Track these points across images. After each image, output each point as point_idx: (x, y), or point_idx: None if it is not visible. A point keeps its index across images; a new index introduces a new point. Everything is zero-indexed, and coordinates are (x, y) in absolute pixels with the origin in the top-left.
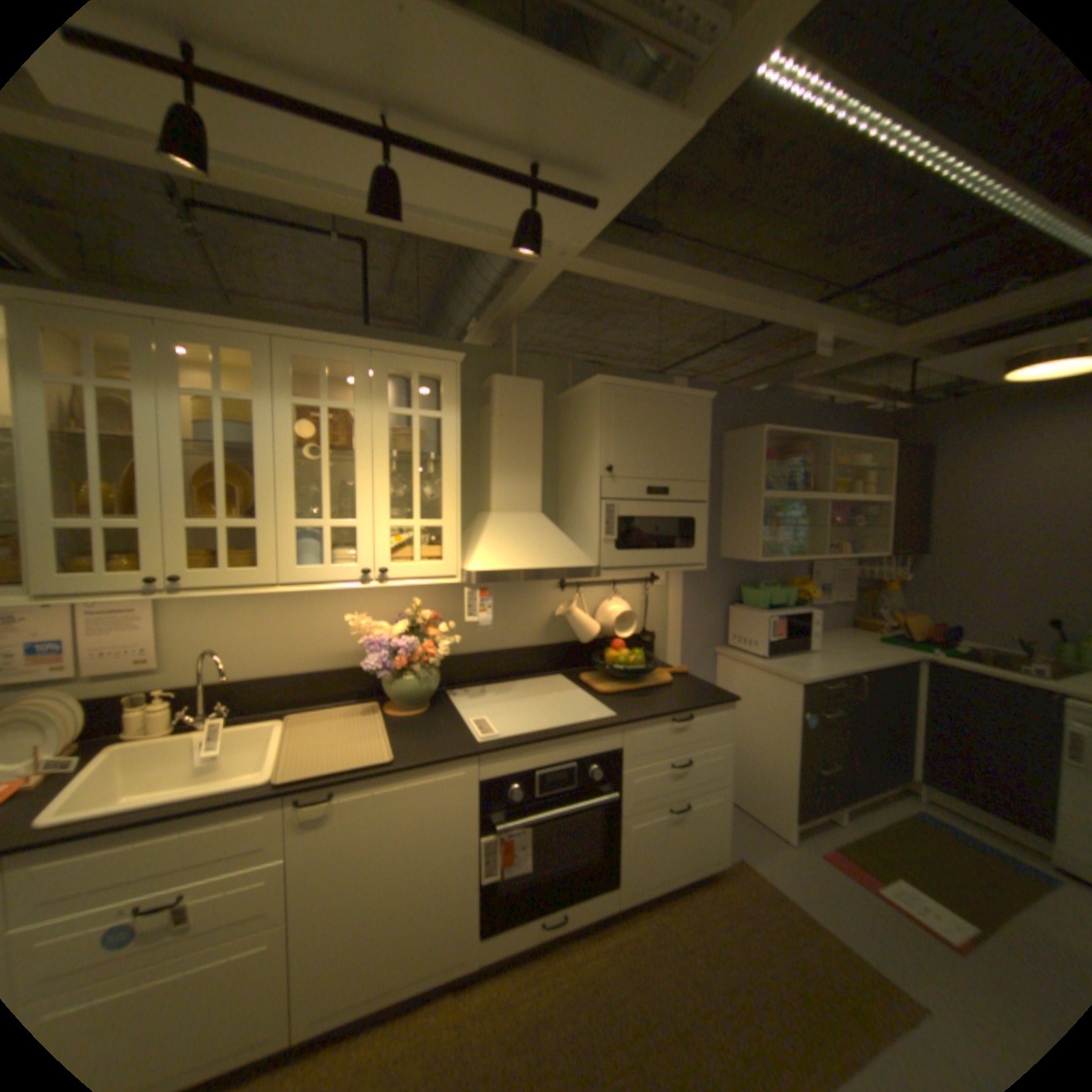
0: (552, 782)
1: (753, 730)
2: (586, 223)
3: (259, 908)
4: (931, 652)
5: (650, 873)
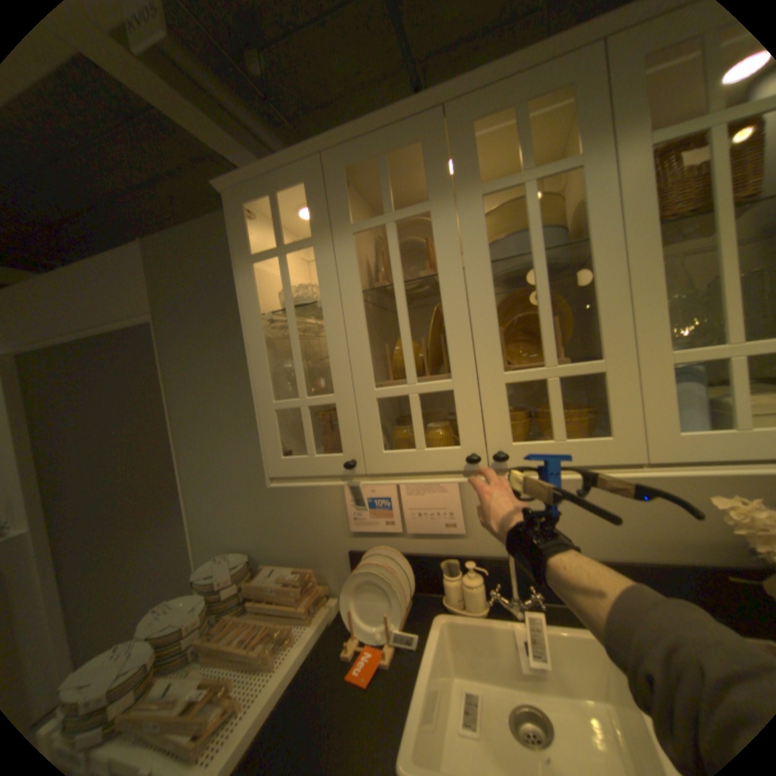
0: None
1: None
2: None
3: None
4: None
5: None
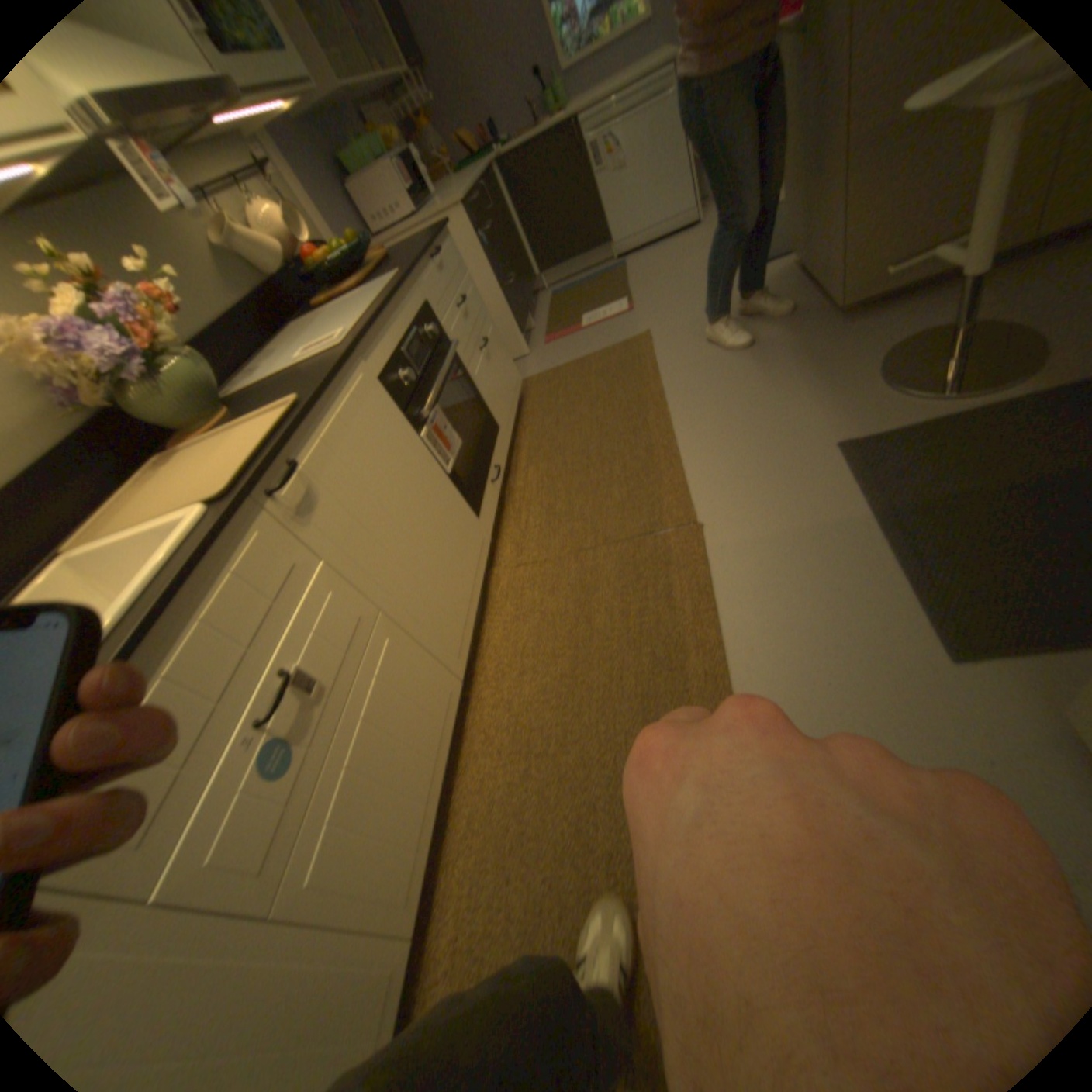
0: (414, 355)
1: None
2: None
3: (352, 617)
4: (487, 151)
5: (502, 404)
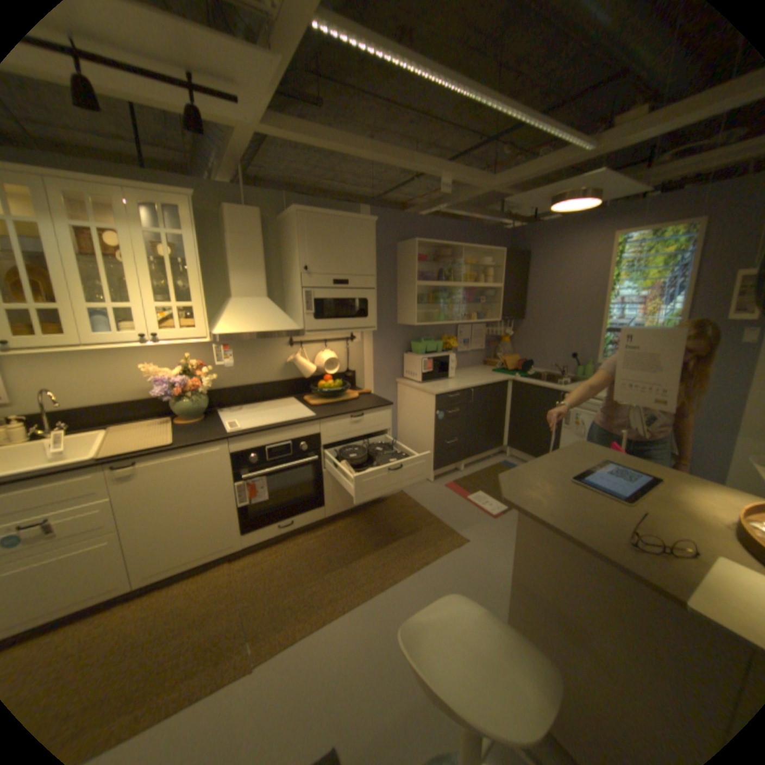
0: (276, 452)
1: (414, 423)
2: (253, 103)
3: (98, 523)
4: (516, 375)
5: (342, 497)
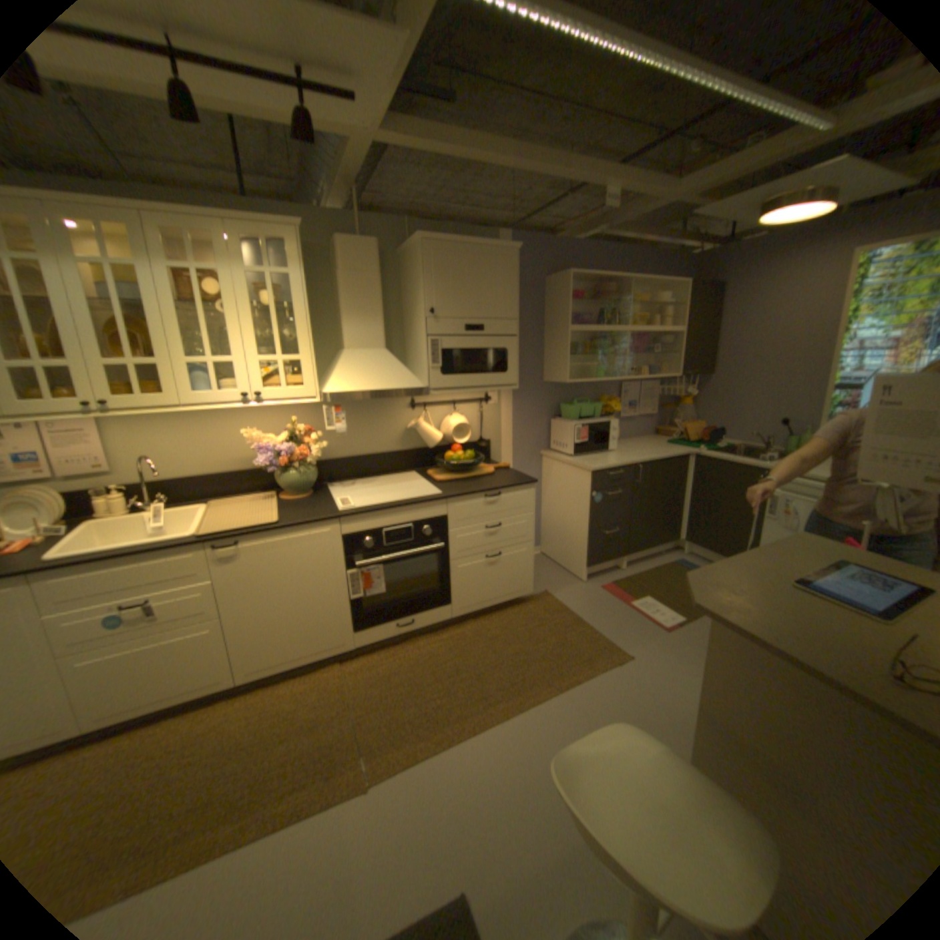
0: (395, 536)
1: (562, 507)
2: (372, 103)
3: (199, 608)
4: (700, 448)
5: (472, 595)
